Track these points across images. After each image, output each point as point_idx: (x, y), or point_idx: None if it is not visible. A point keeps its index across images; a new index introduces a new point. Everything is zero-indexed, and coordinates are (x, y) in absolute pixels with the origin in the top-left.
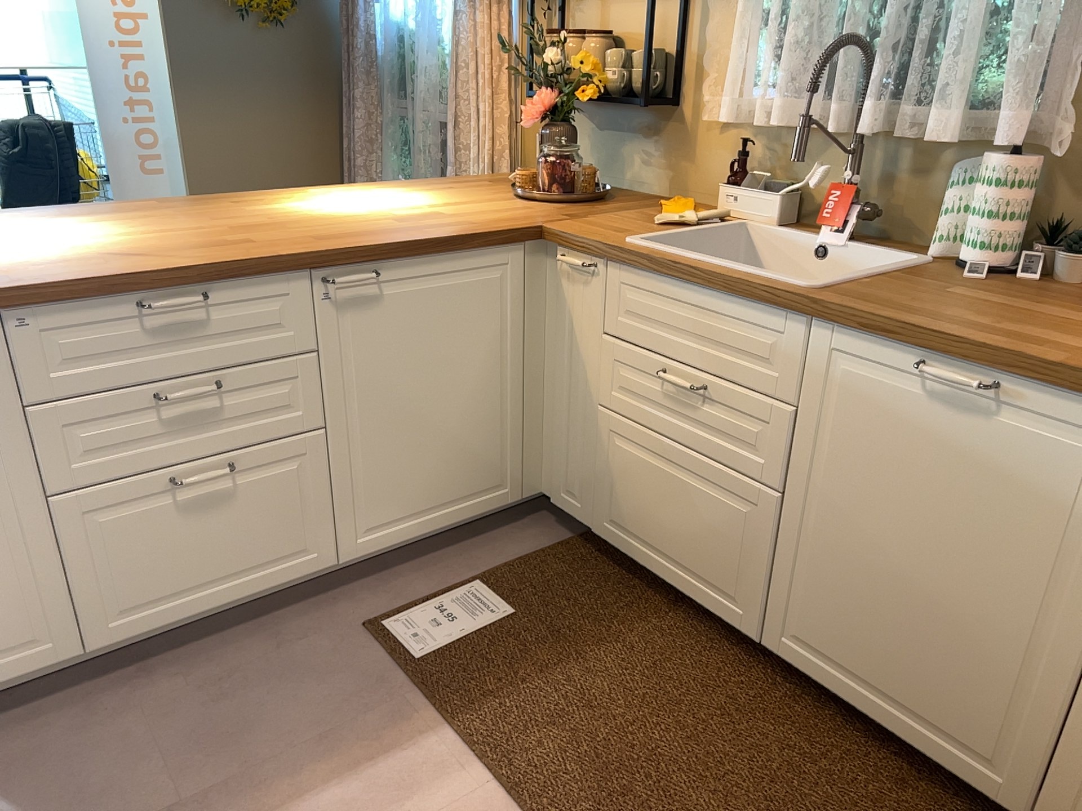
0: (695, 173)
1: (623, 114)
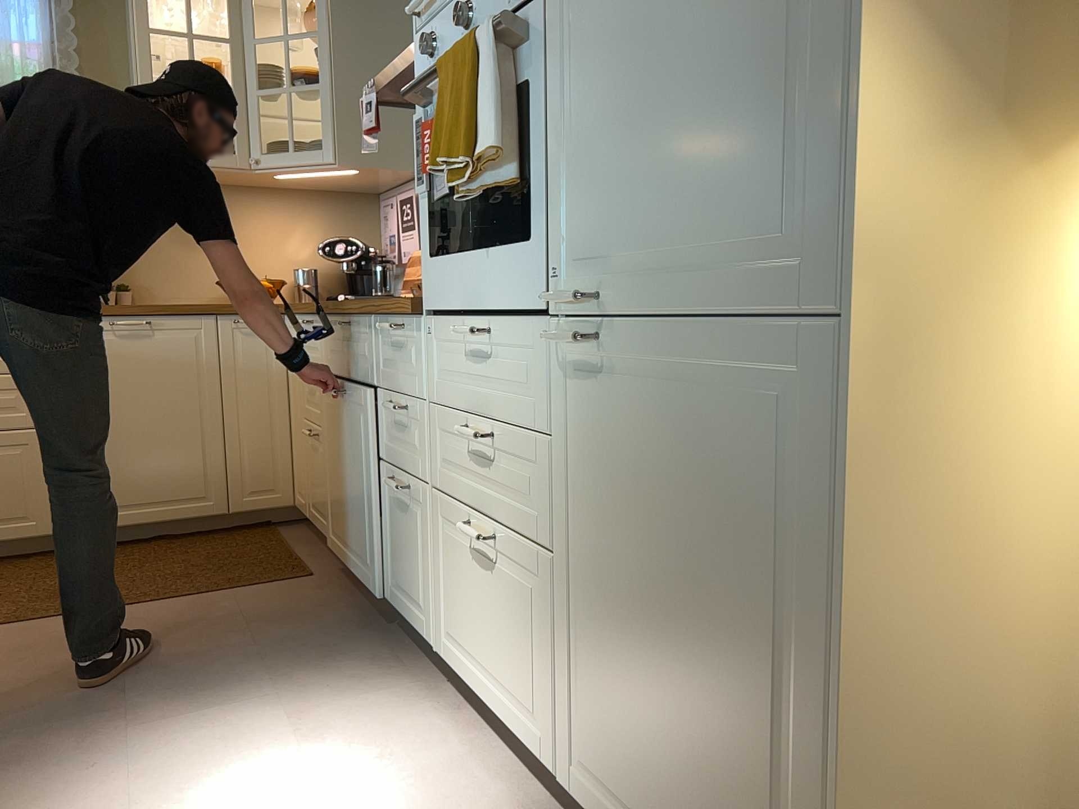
0: None
1: None
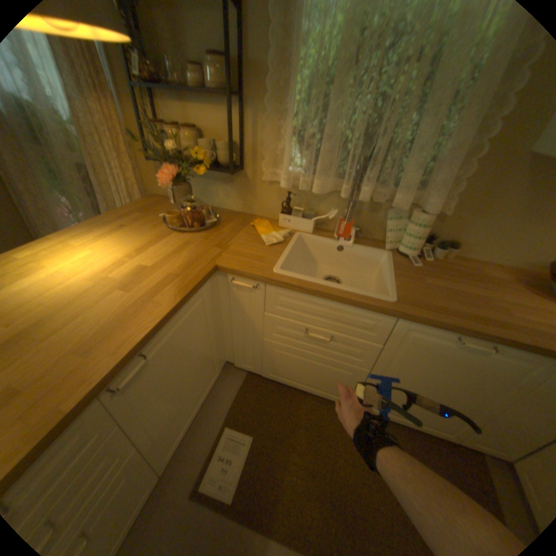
0: (258, 202)
1: (209, 170)
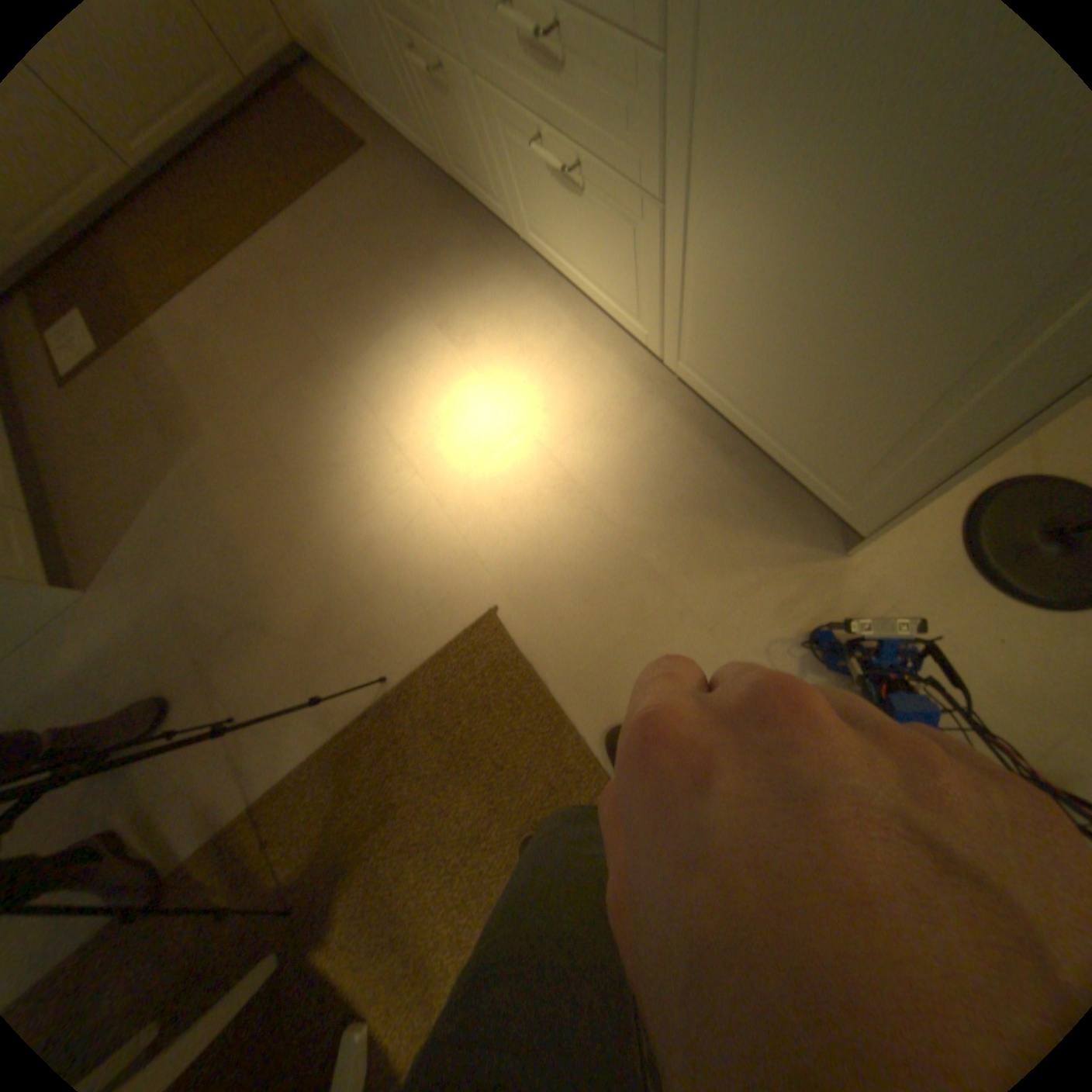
0: None
1: None
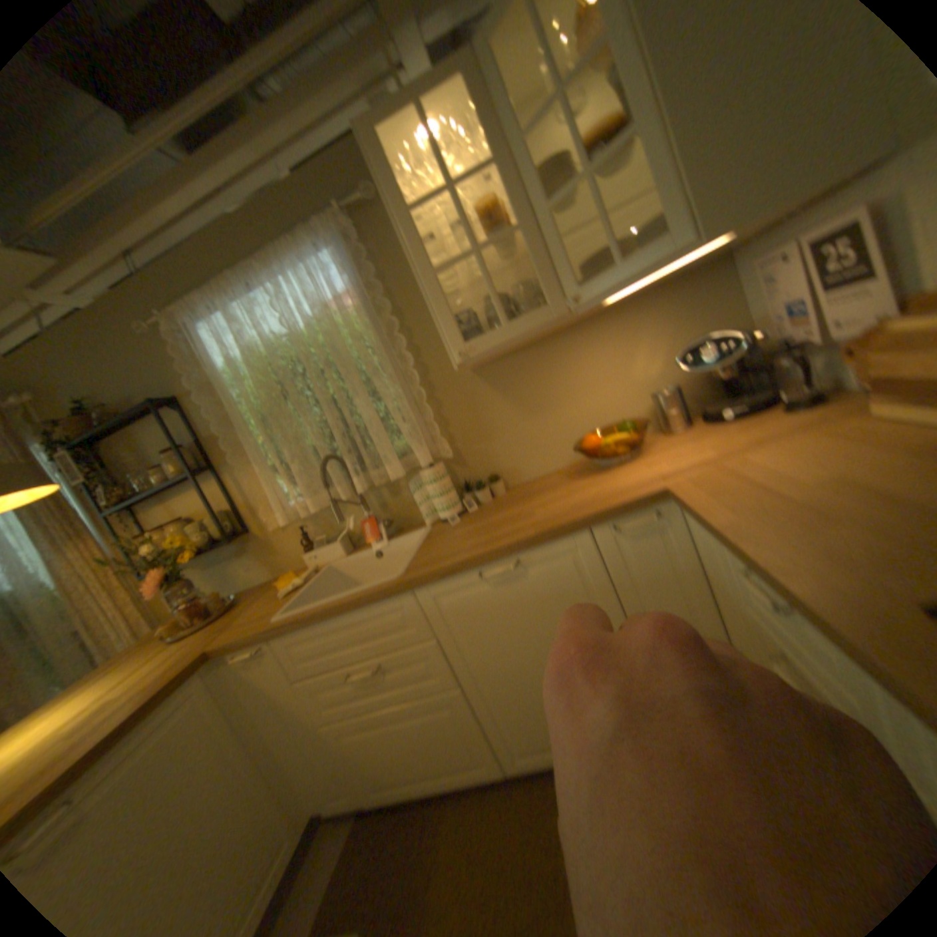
0: (283, 556)
1: (217, 553)
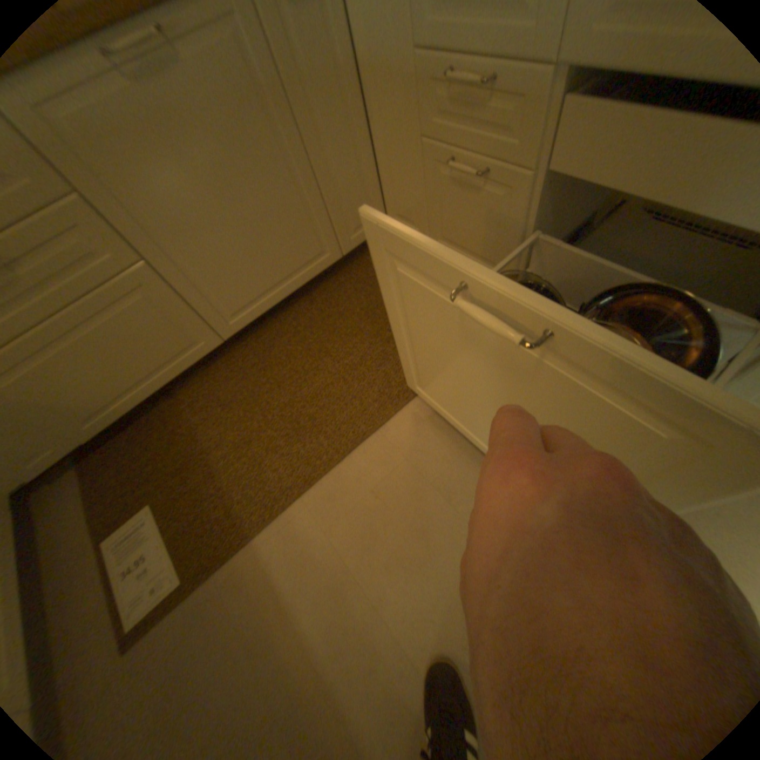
0: None
1: None
